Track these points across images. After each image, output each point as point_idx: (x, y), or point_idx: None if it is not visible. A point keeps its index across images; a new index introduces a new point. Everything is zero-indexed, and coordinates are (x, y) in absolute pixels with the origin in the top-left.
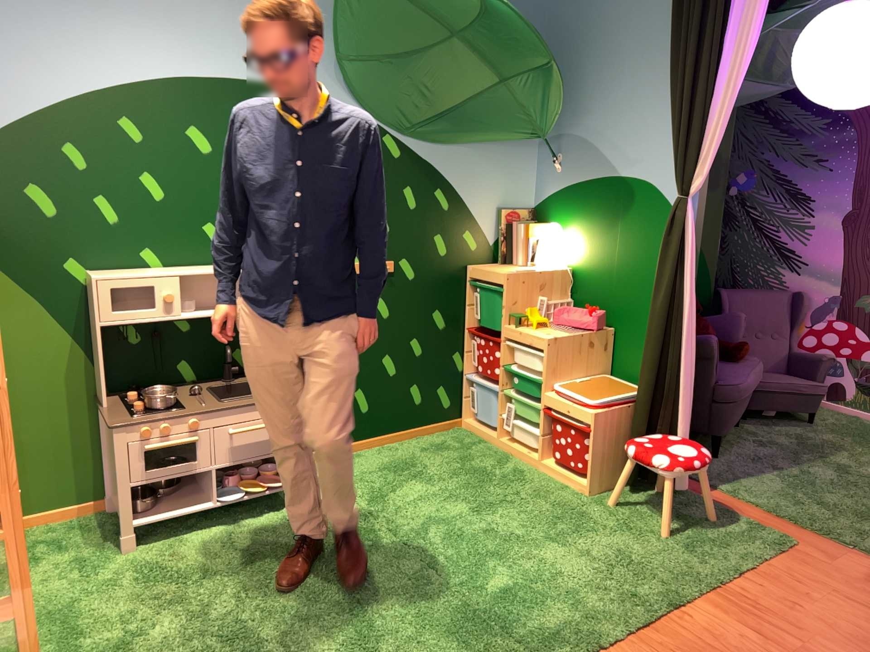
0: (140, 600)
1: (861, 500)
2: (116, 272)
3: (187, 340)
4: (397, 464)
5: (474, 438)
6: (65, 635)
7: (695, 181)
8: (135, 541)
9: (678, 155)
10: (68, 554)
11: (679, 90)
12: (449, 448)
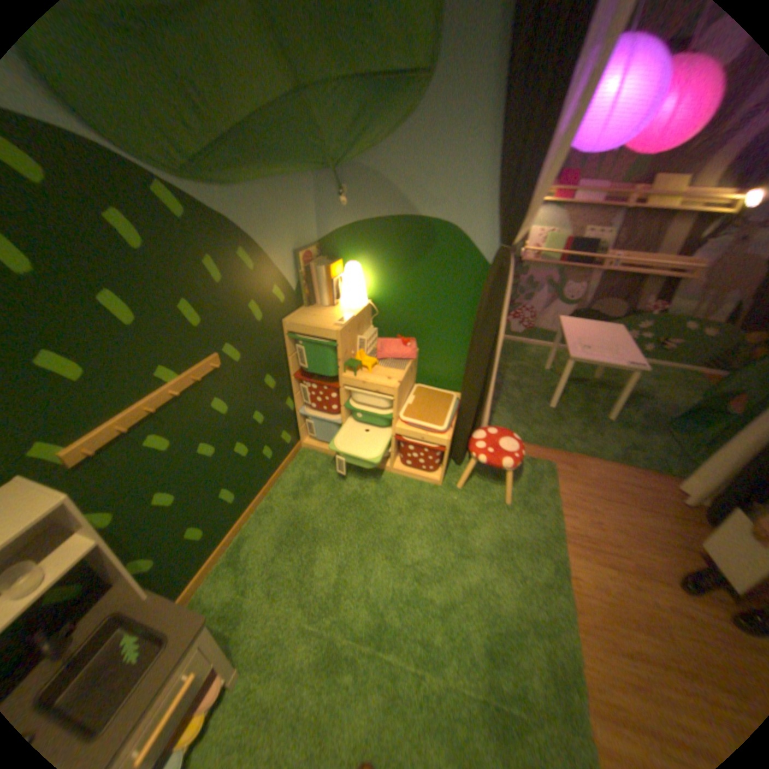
0: None
1: (544, 410)
2: None
3: None
4: (285, 528)
5: (320, 457)
6: None
7: (520, 232)
8: None
9: (510, 207)
10: None
11: (520, 131)
12: (310, 480)
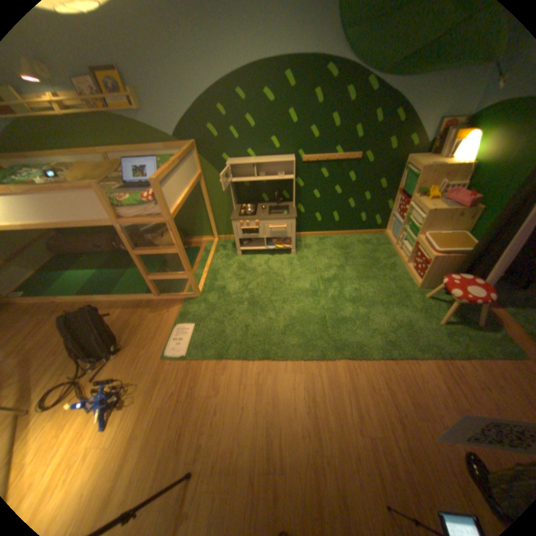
0: (234, 275)
1: None
2: (237, 159)
3: (264, 186)
4: (343, 245)
5: (385, 241)
6: (213, 279)
7: None
8: (243, 253)
9: None
10: (225, 252)
11: None
12: (370, 243)
